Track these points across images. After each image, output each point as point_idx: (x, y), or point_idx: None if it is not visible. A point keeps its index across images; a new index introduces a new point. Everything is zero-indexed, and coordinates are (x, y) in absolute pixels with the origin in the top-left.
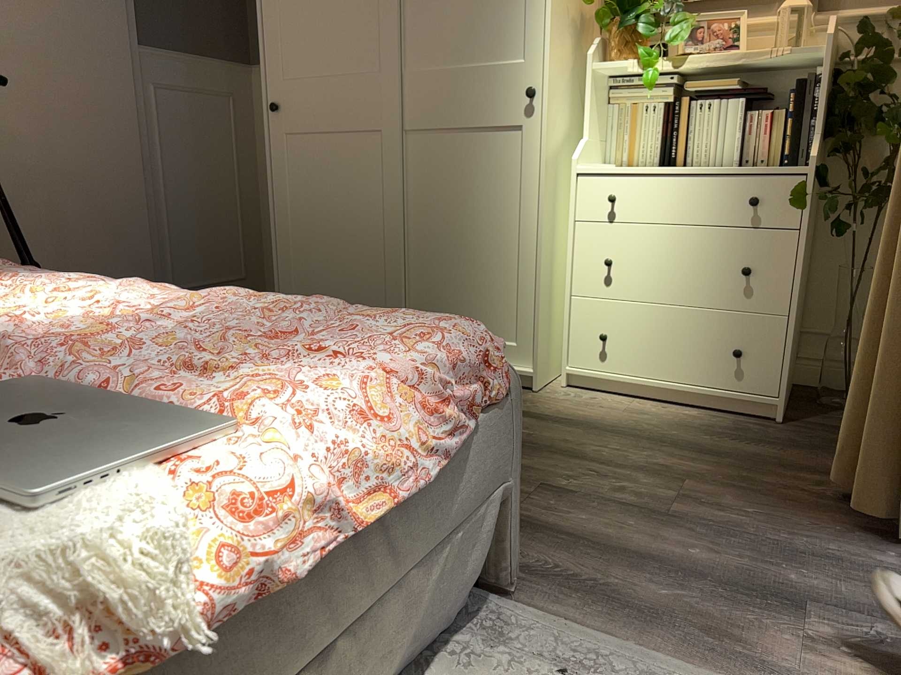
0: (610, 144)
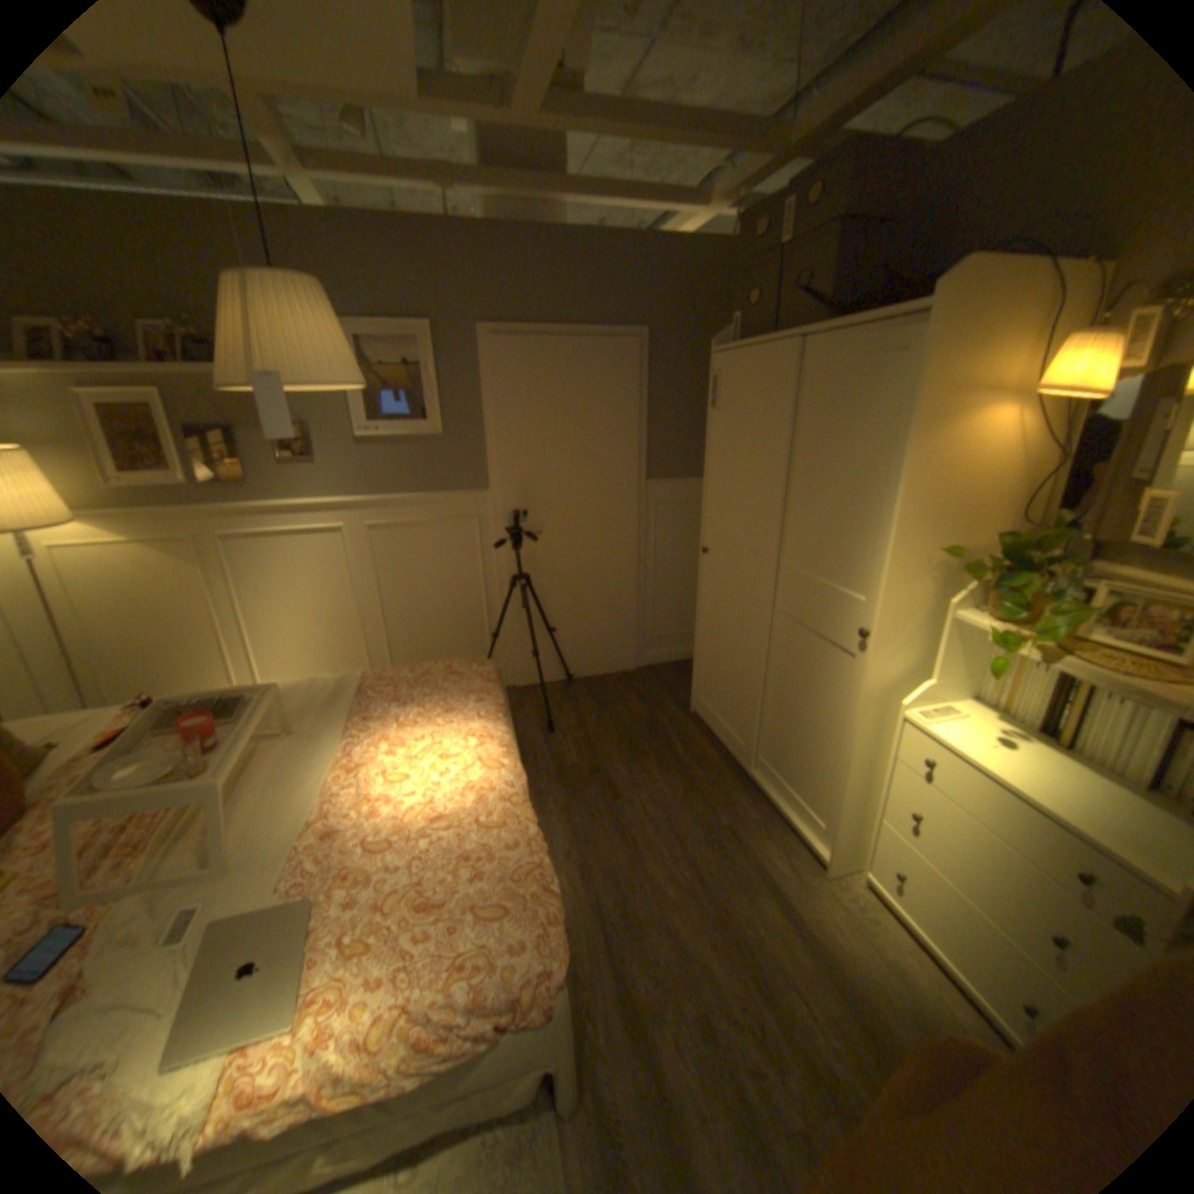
0: (989, 680)
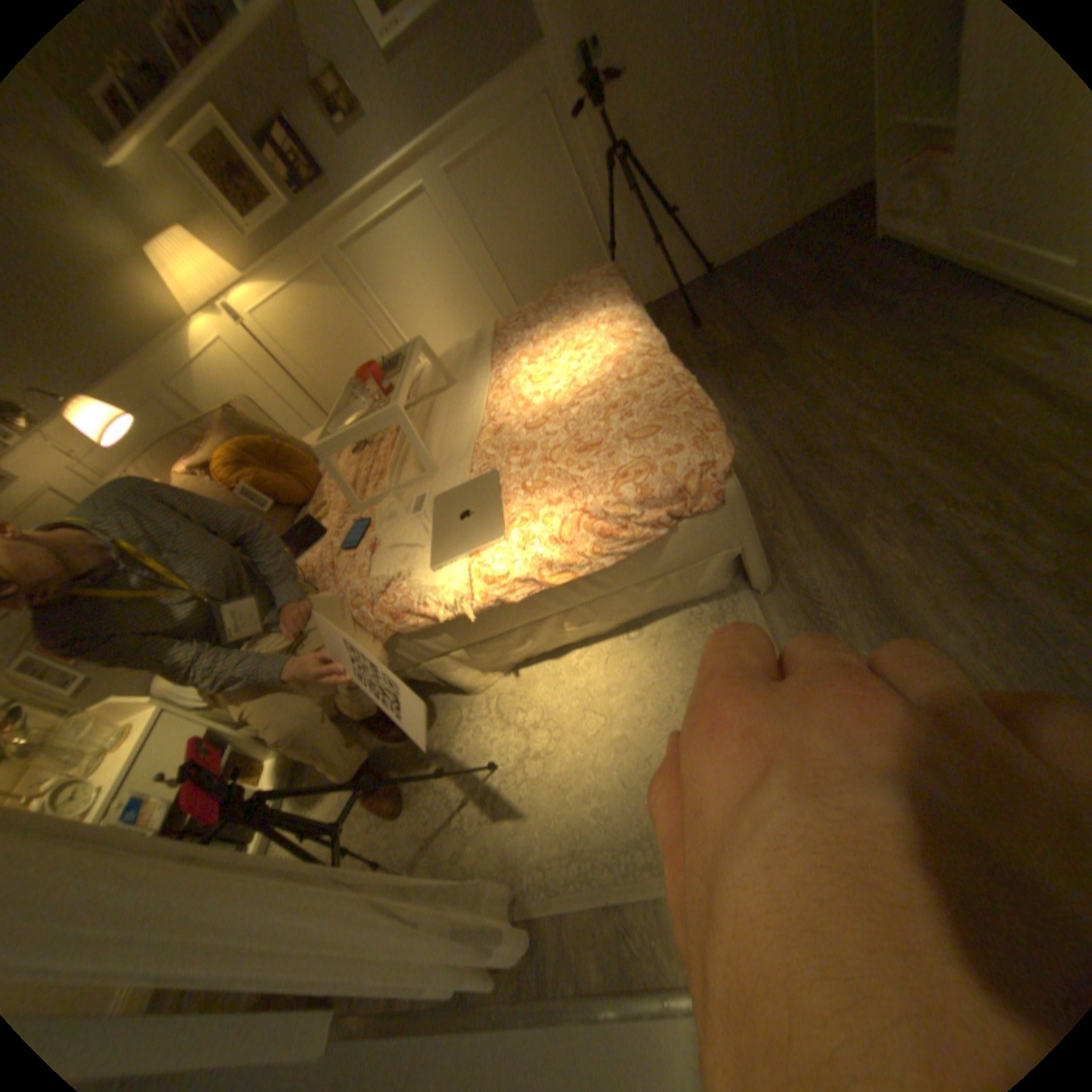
0: None
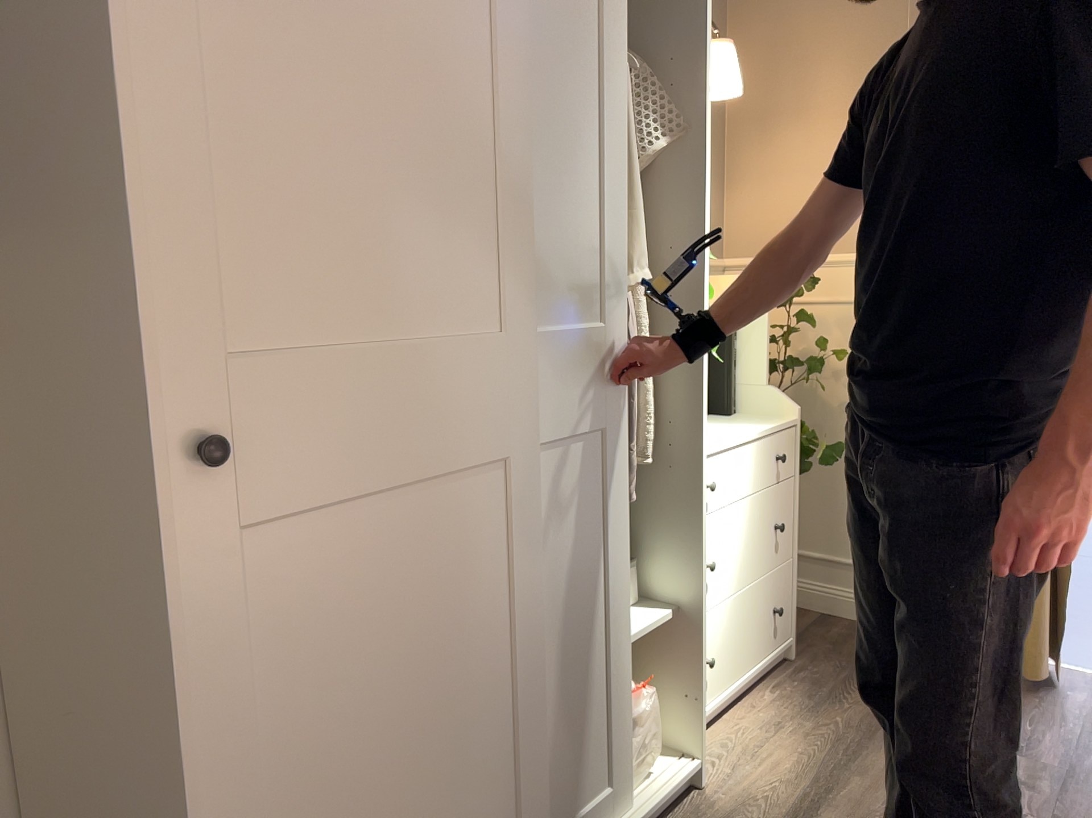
0: None
